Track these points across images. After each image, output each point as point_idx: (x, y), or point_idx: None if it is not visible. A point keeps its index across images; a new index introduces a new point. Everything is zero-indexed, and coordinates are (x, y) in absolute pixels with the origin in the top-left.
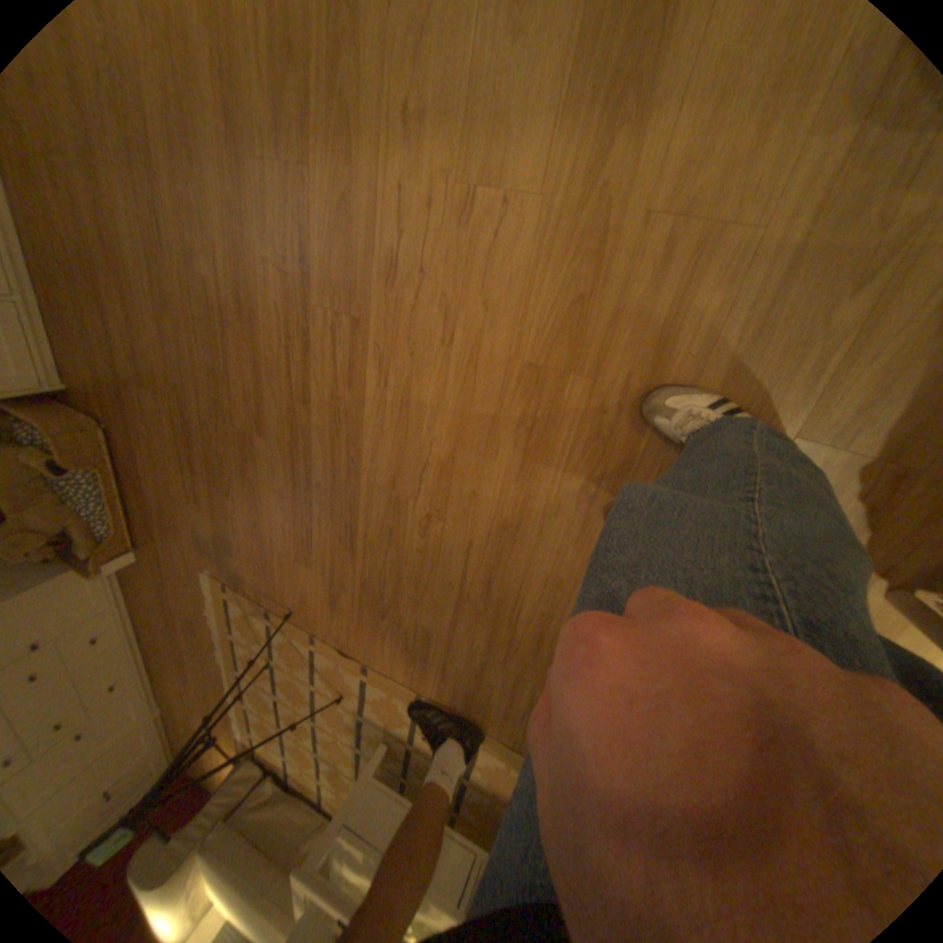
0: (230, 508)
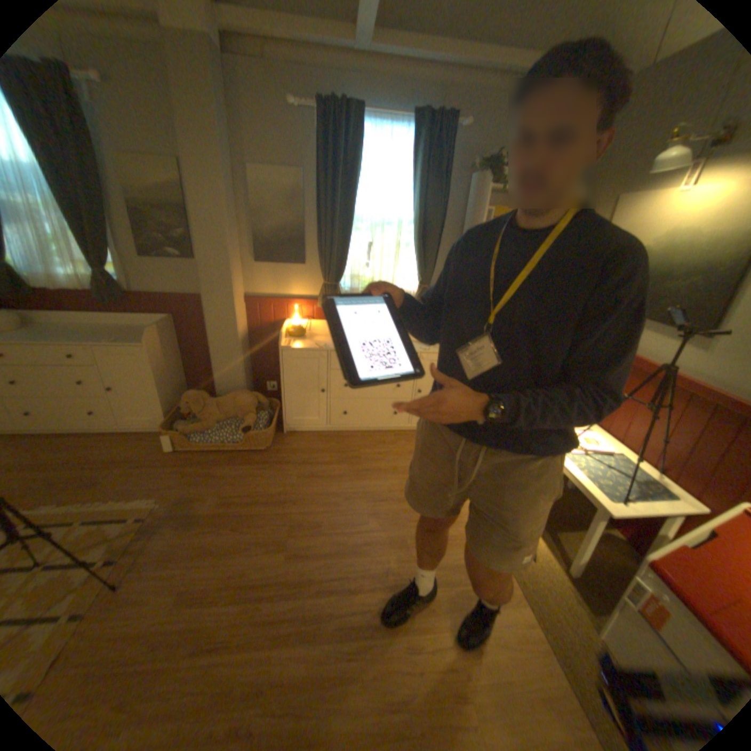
0: (222, 538)
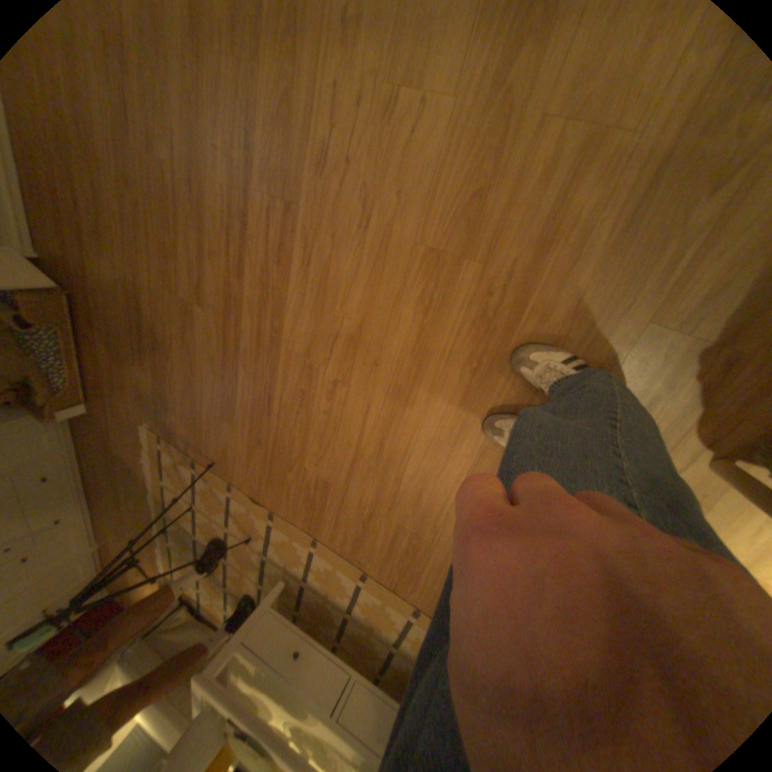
0: (169, 369)
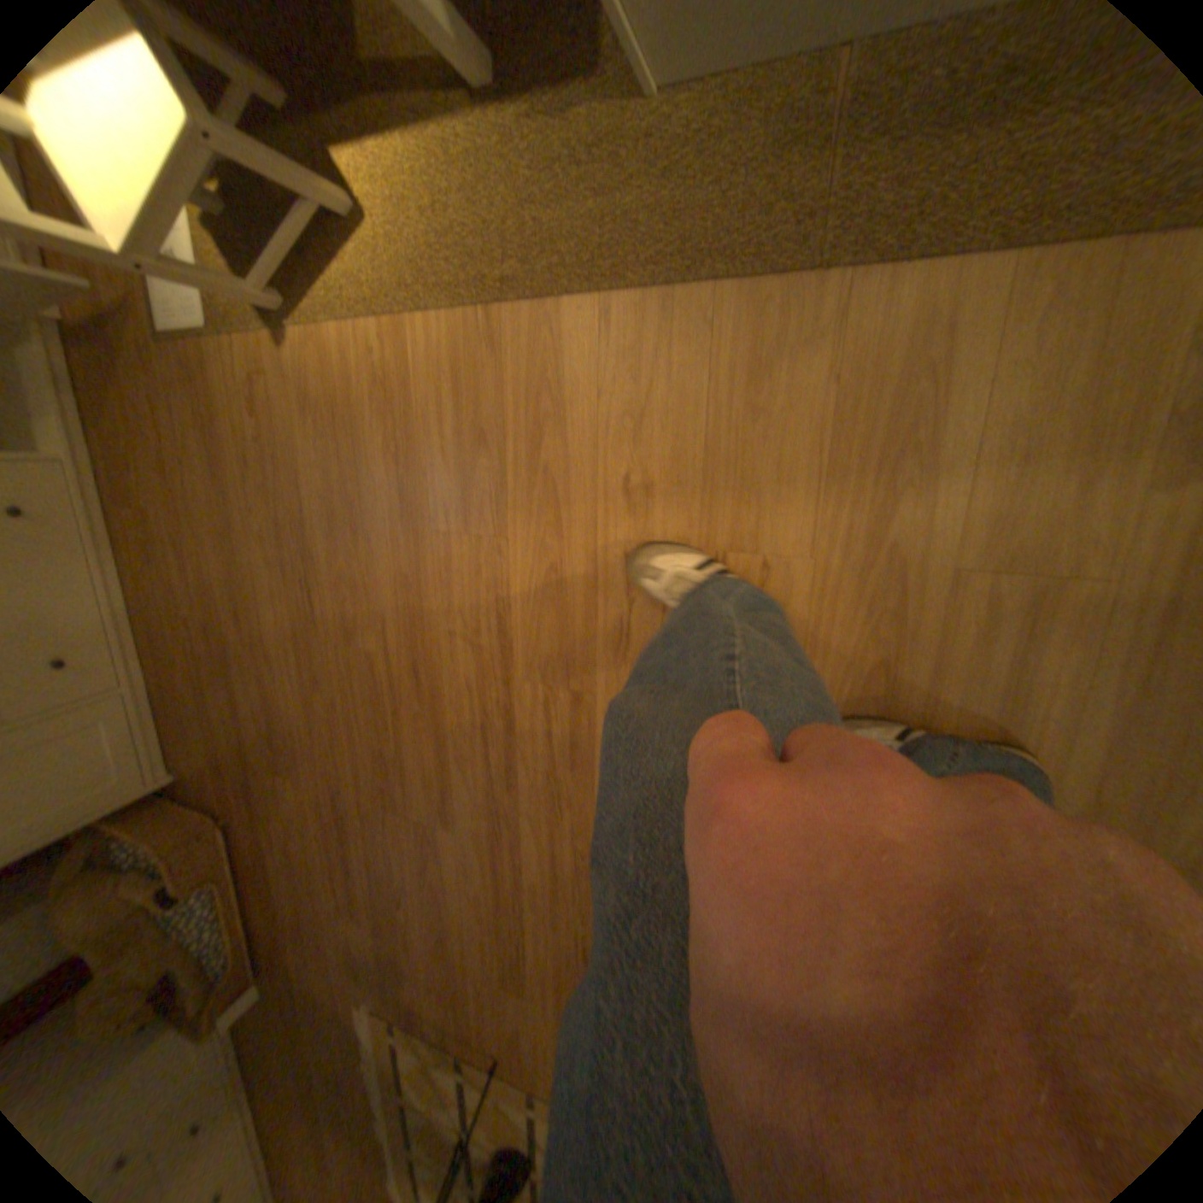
0: (403, 921)
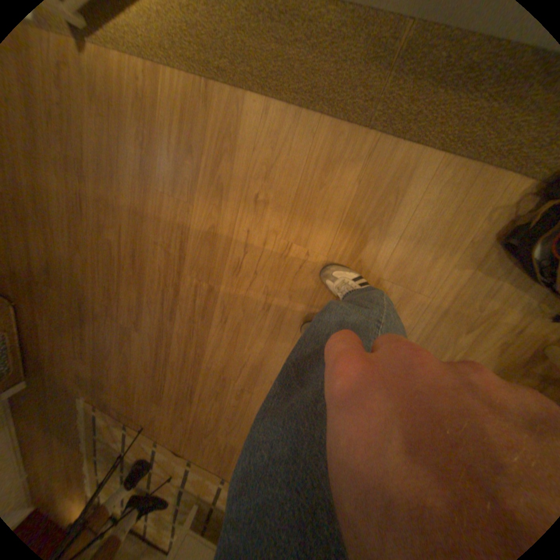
0: (108, 366)
